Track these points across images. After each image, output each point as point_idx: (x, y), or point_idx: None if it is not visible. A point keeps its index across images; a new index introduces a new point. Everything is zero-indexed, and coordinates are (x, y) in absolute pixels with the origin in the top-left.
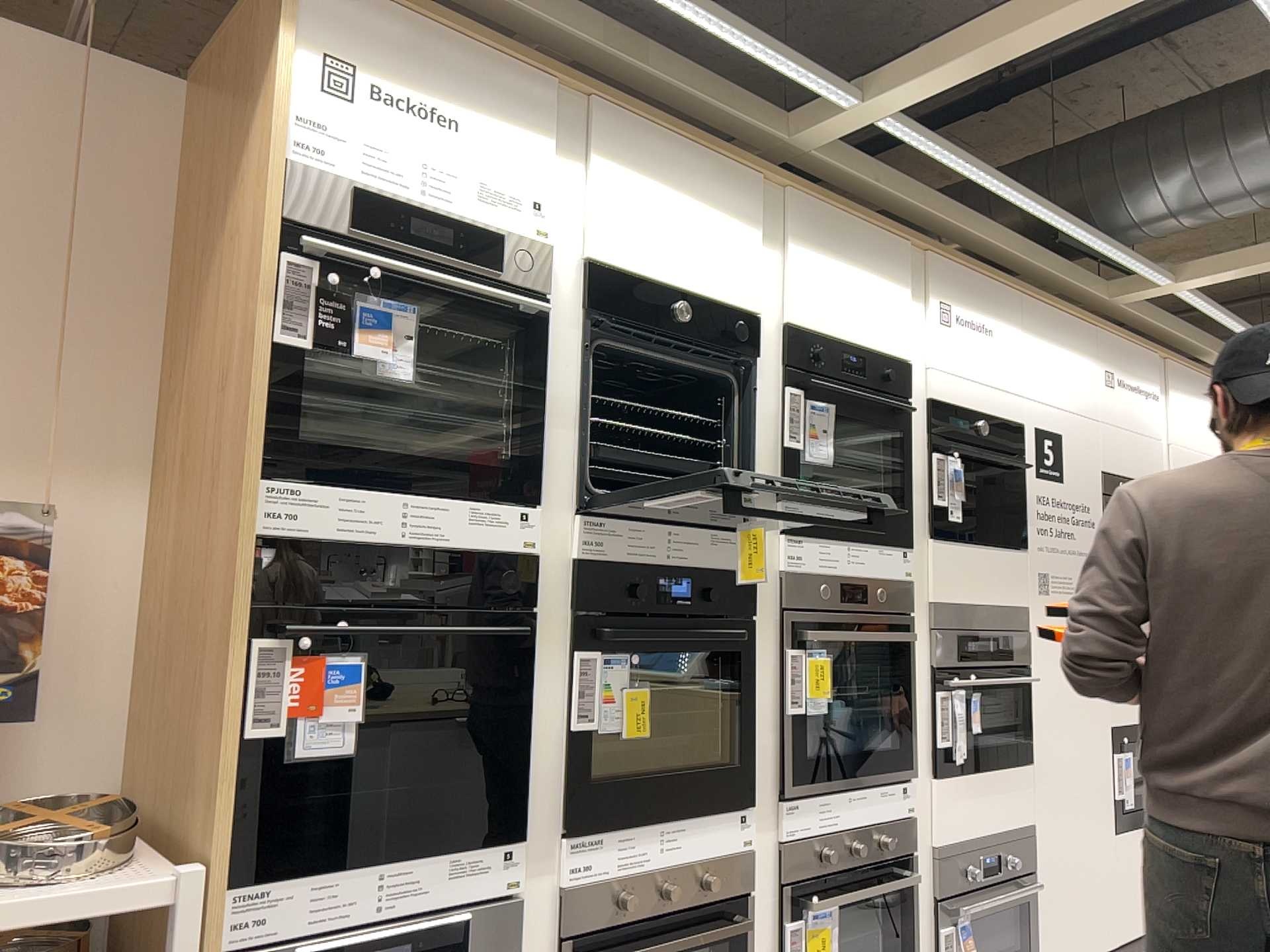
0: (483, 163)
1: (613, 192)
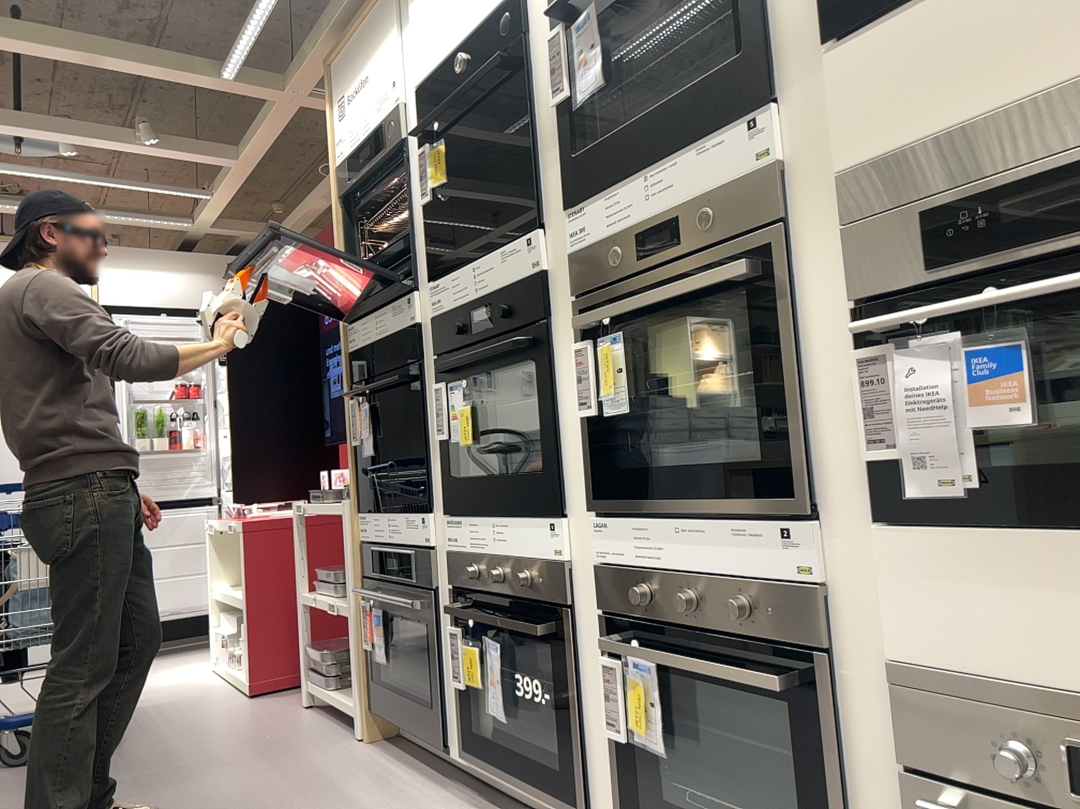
0: (371, 84)
1: (416, 14)
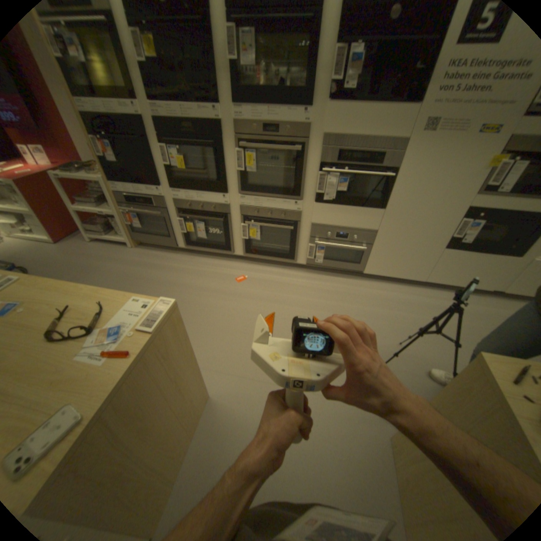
0: None
1: None
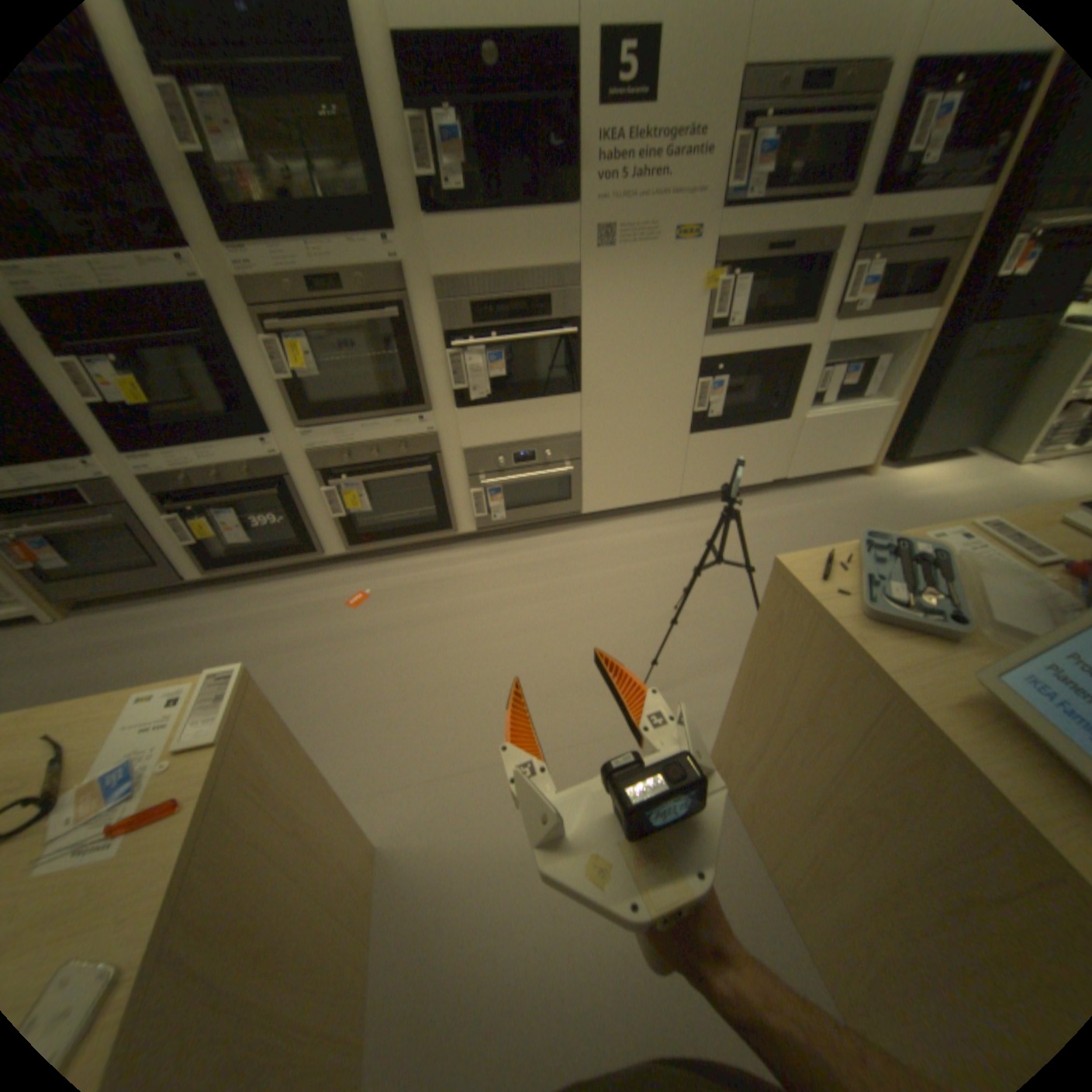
0: None
1: None
